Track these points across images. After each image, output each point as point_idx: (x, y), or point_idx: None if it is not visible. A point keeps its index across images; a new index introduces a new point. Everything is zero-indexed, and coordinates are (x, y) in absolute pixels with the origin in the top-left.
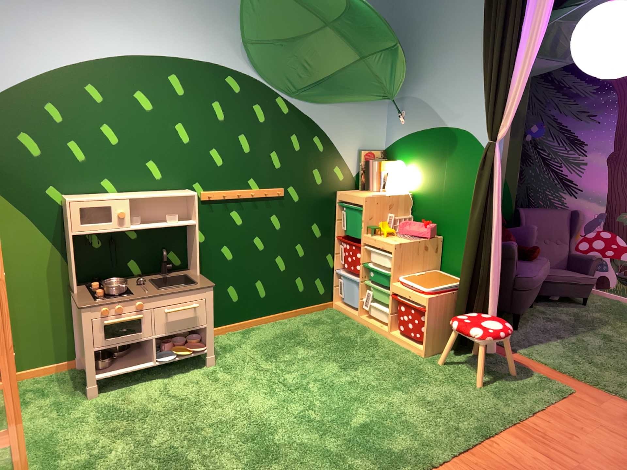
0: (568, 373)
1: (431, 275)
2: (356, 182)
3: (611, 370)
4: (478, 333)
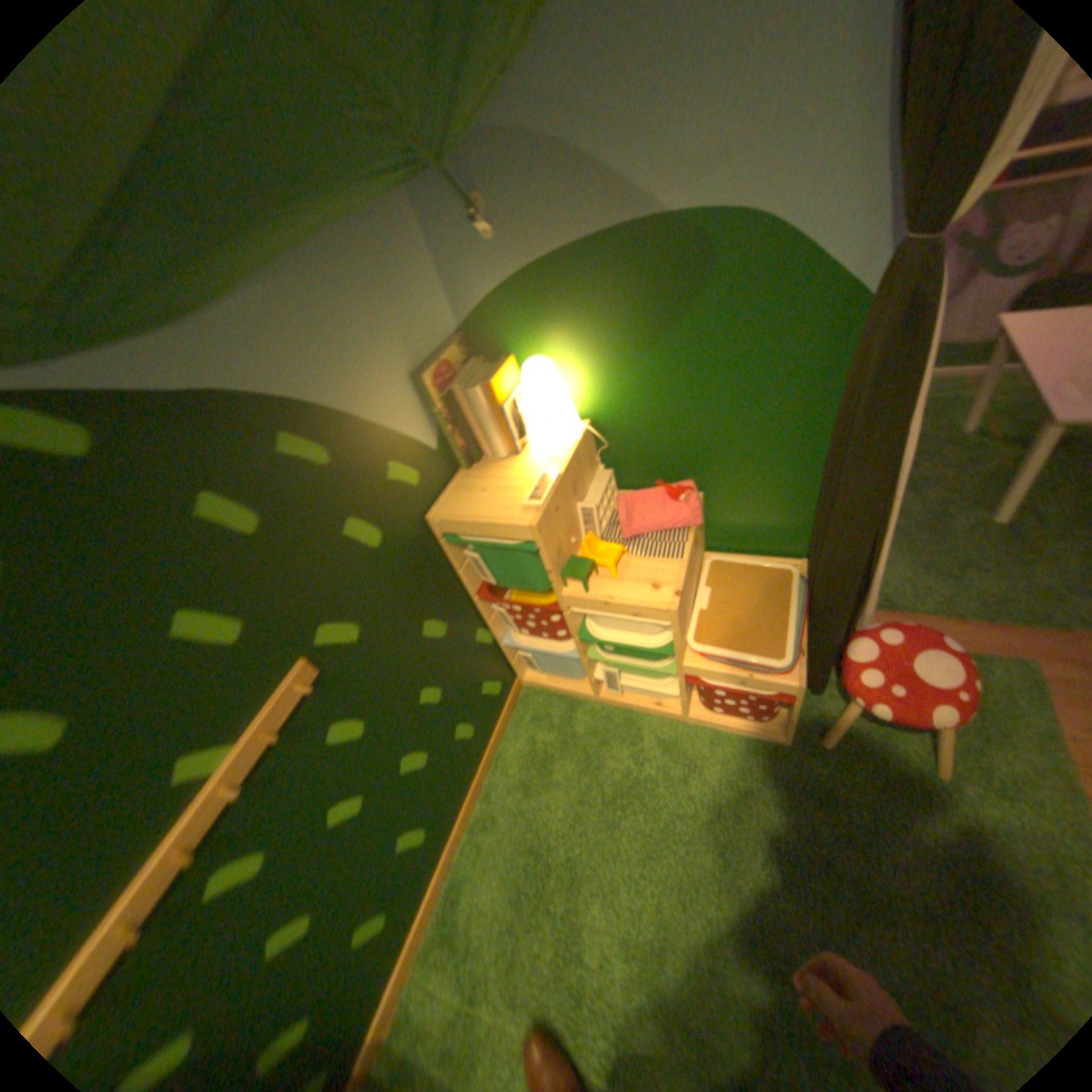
0: (979, 618)
1: (721, 585)
2: (448, 457)
3: (1006, 566)
4: (953, 721)
